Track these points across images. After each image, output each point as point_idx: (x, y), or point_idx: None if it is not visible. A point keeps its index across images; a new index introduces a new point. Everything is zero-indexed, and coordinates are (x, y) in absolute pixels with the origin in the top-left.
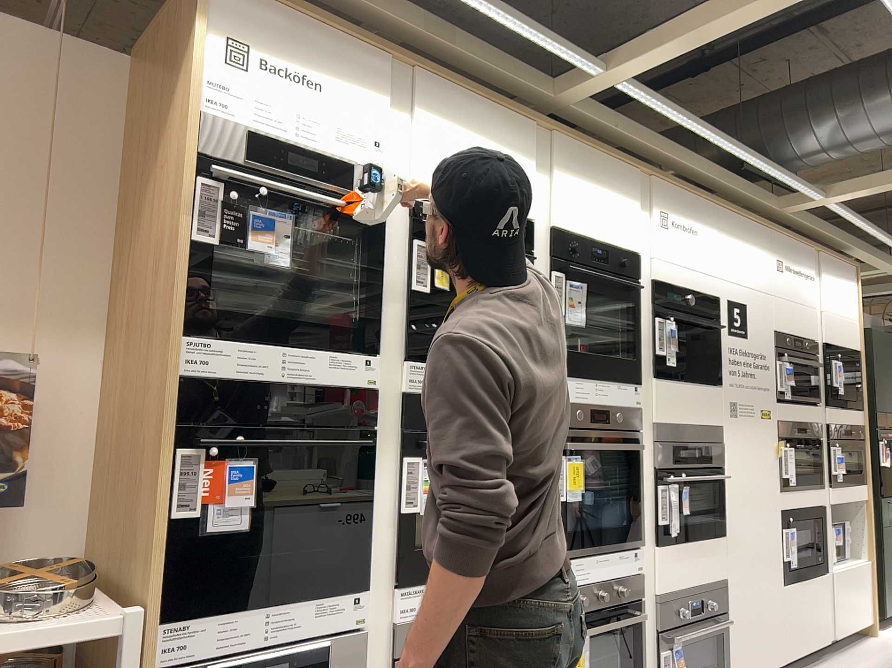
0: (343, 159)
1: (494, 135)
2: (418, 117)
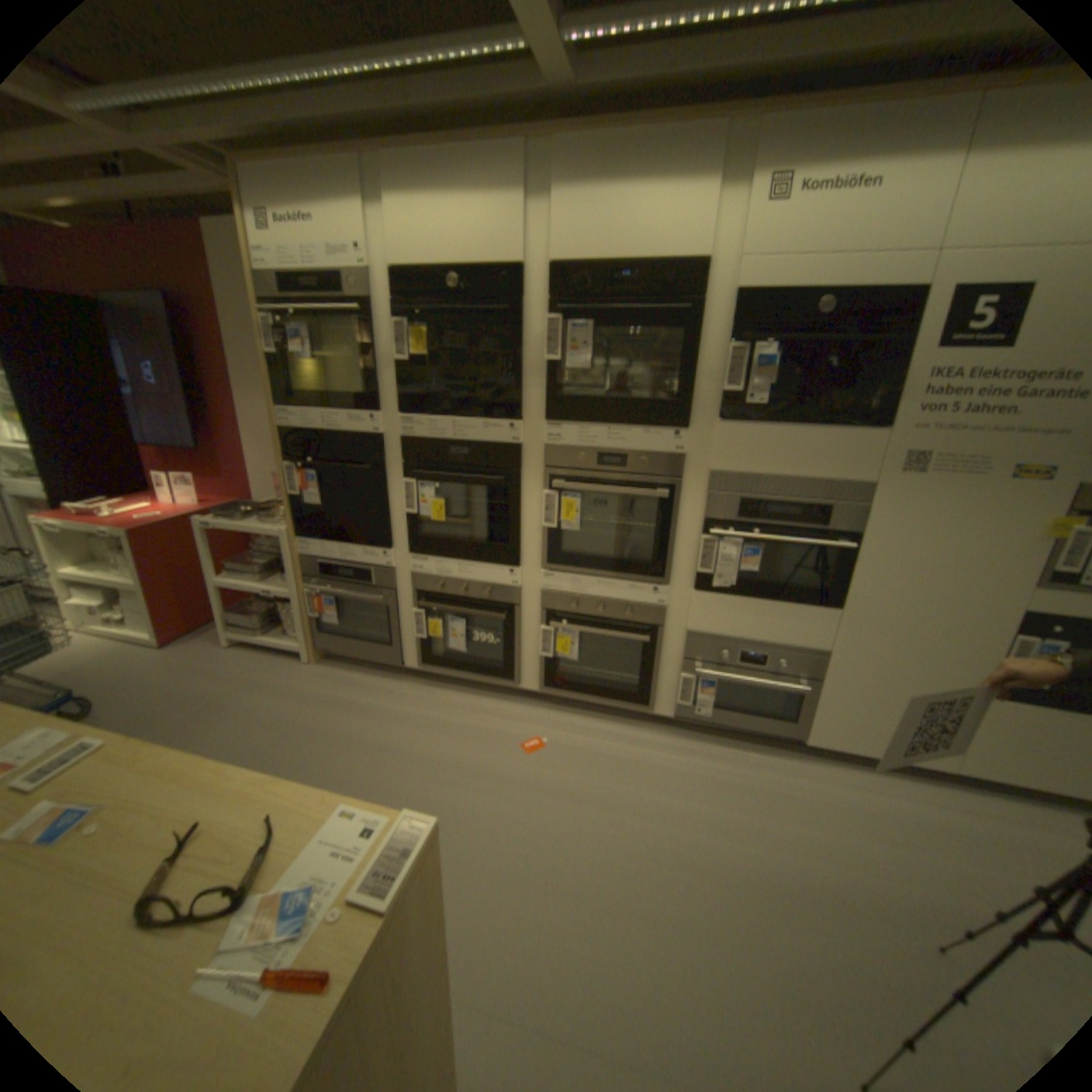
0: (328, 266)
1: (467, 172)
2: (383, 195)
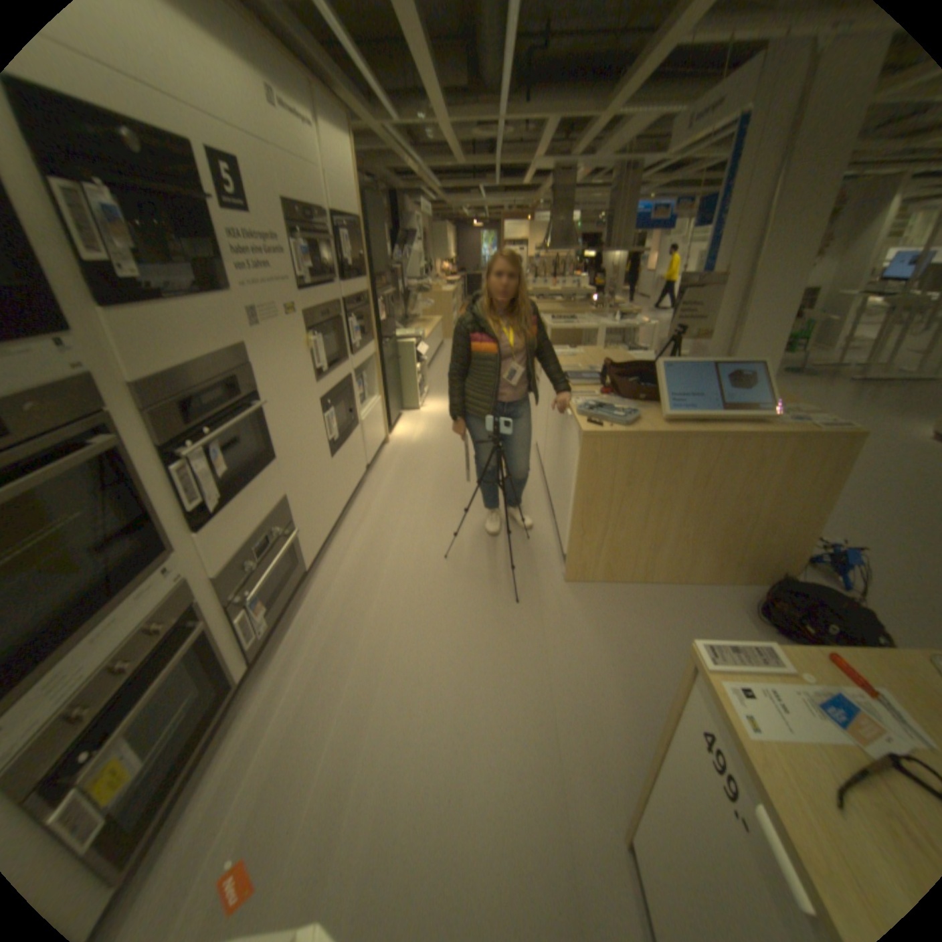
0: None
1: None
2: None
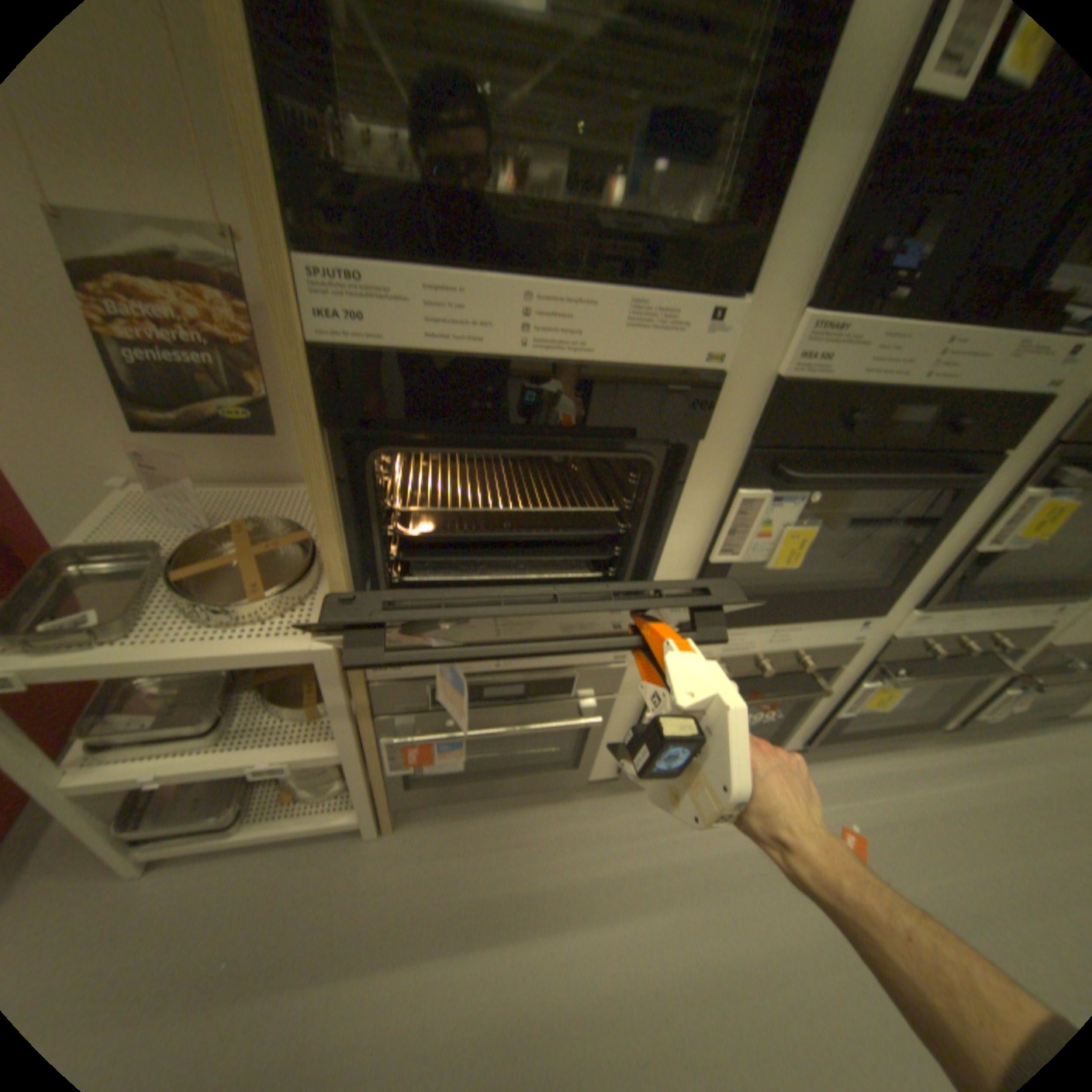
0: None
1: None
2: None
